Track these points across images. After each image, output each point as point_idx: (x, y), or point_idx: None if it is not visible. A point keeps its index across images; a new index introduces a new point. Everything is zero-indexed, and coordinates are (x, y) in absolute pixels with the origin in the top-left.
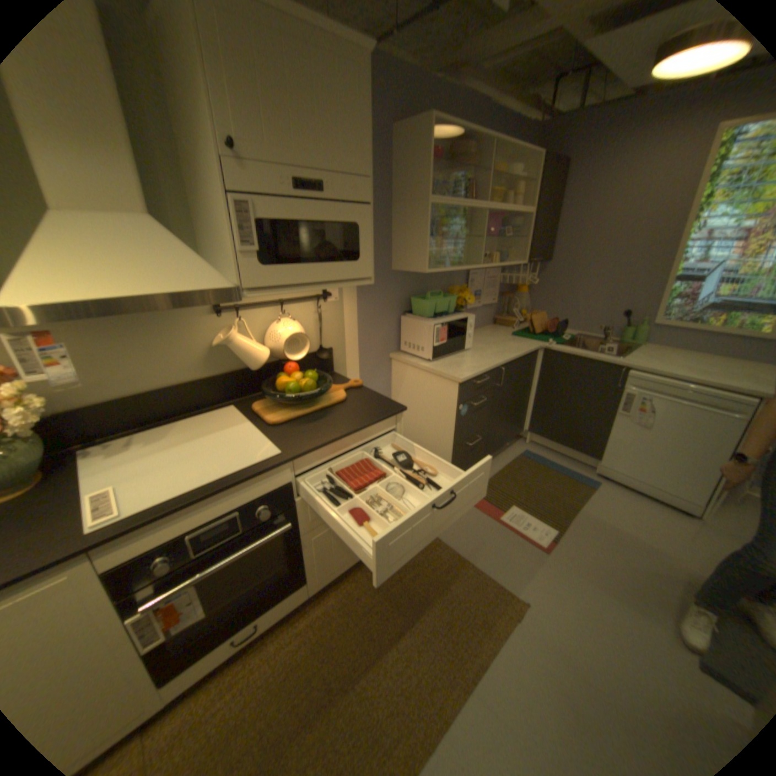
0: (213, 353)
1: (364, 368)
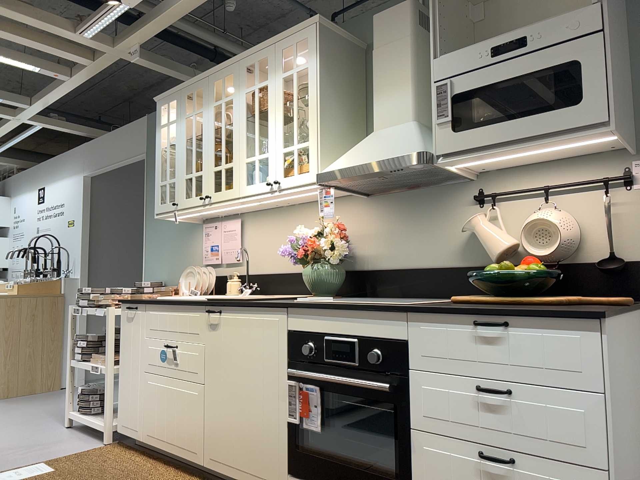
0: (469, 244)
1: None
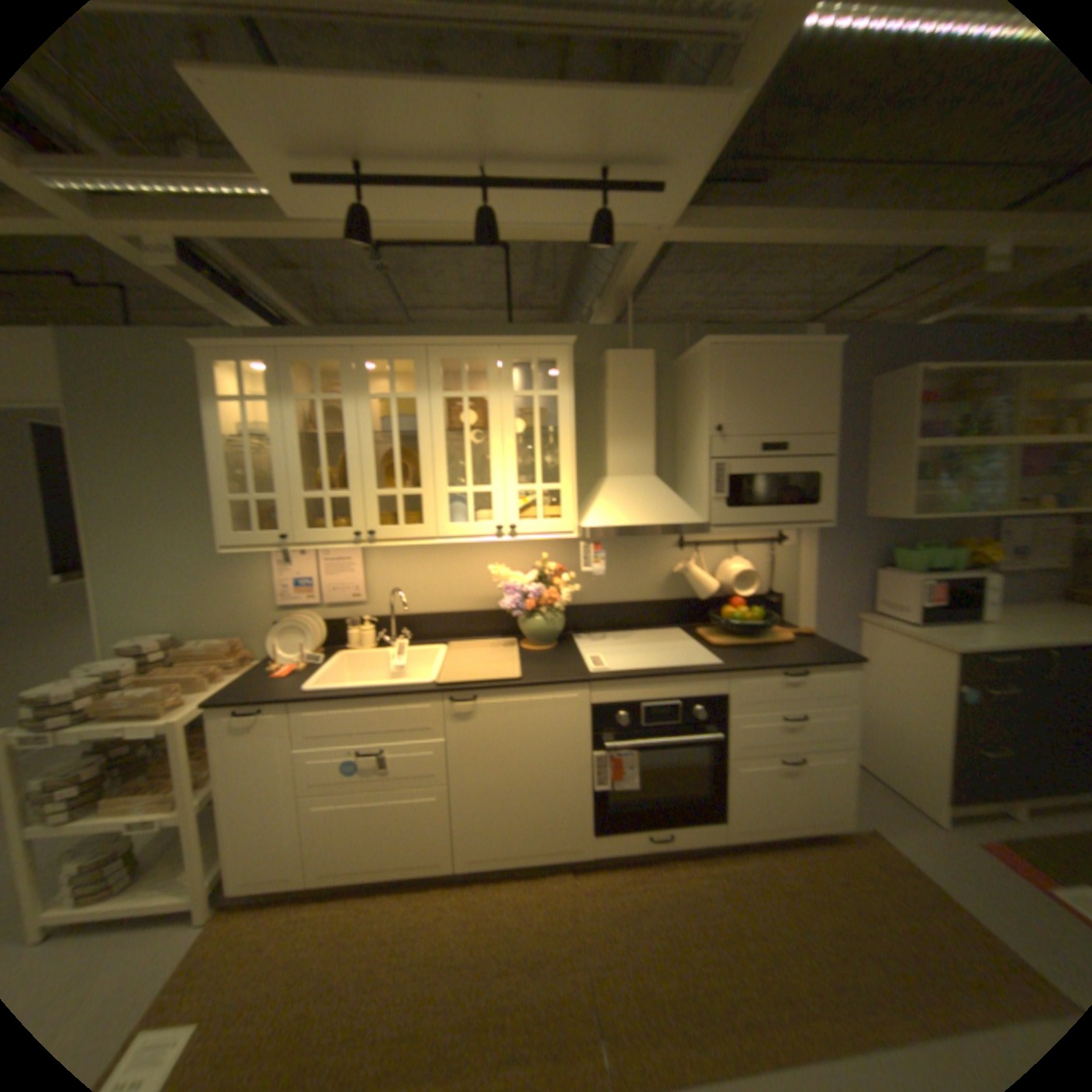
0: (669, 581)
1: (820, 624)
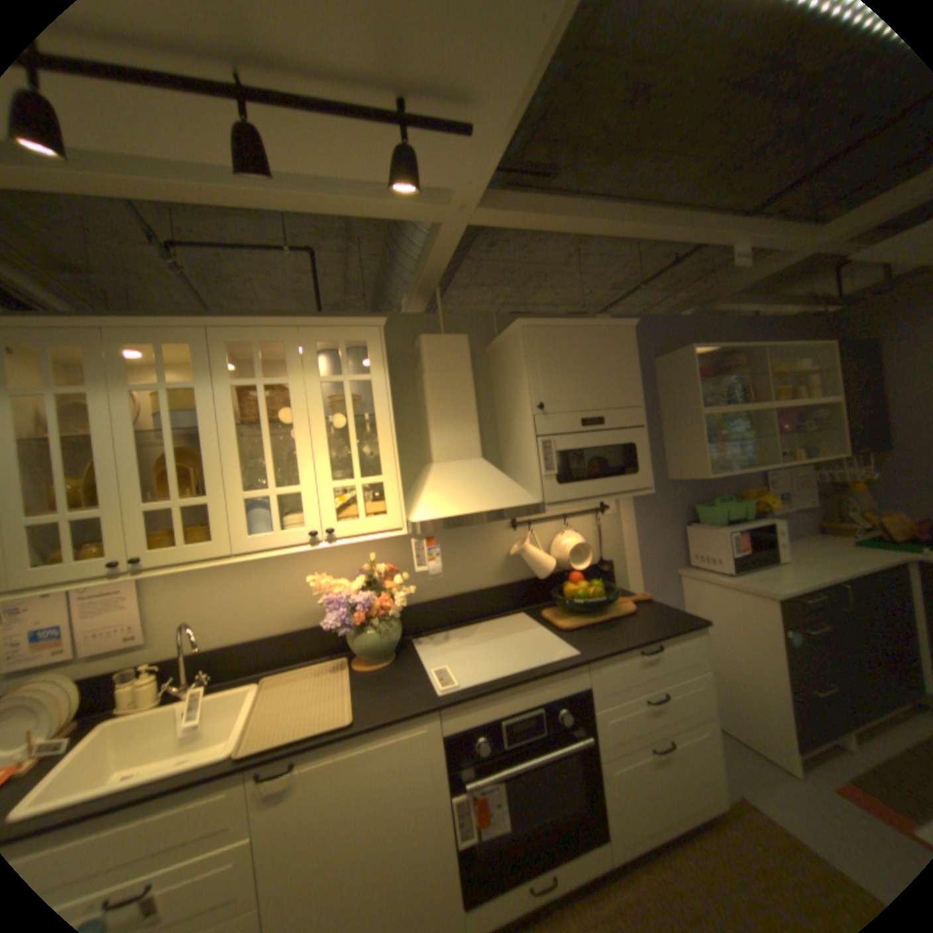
0: (508, 563)
1: (648, 585)
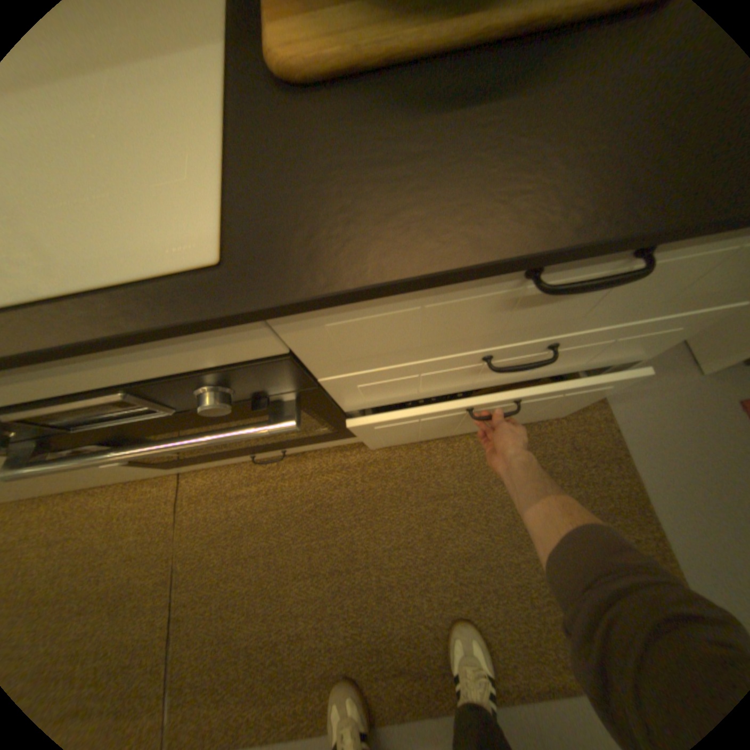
0: None
1: None
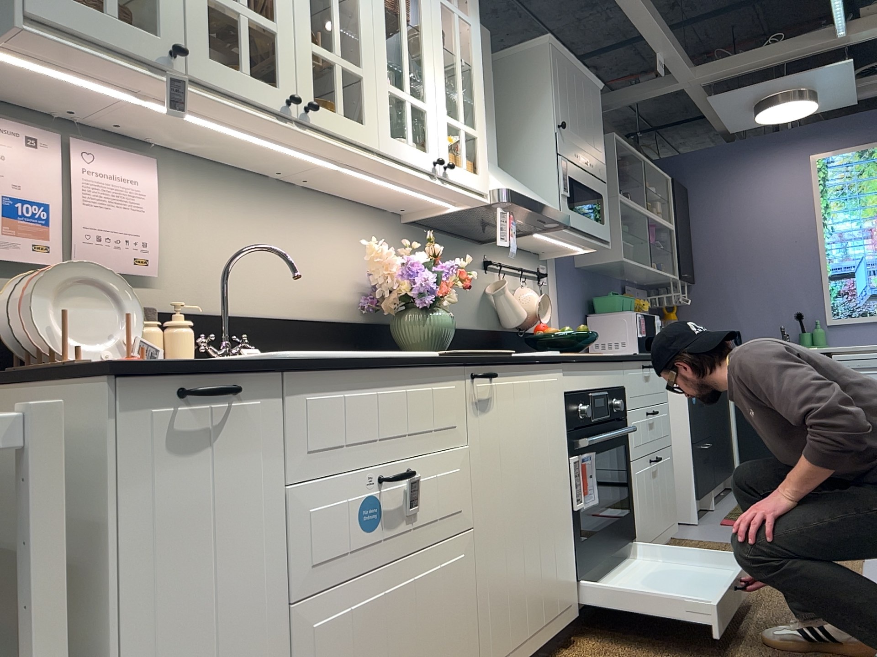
0: (483, 307)
1: None
